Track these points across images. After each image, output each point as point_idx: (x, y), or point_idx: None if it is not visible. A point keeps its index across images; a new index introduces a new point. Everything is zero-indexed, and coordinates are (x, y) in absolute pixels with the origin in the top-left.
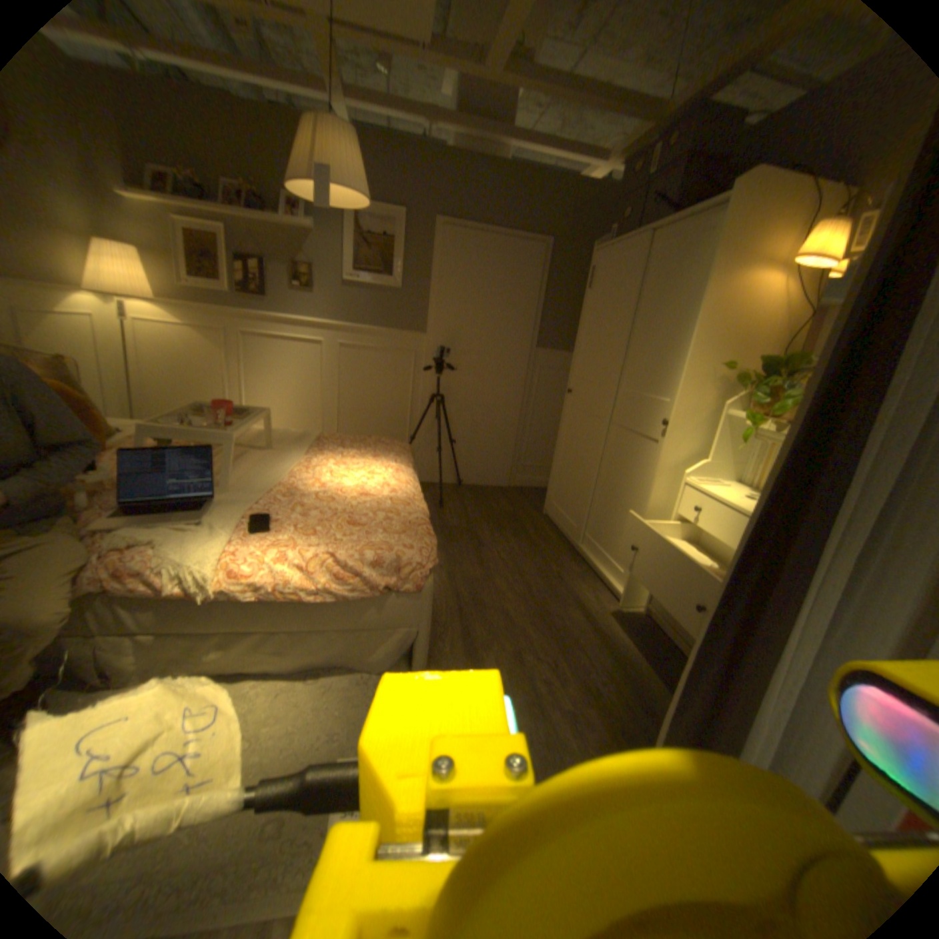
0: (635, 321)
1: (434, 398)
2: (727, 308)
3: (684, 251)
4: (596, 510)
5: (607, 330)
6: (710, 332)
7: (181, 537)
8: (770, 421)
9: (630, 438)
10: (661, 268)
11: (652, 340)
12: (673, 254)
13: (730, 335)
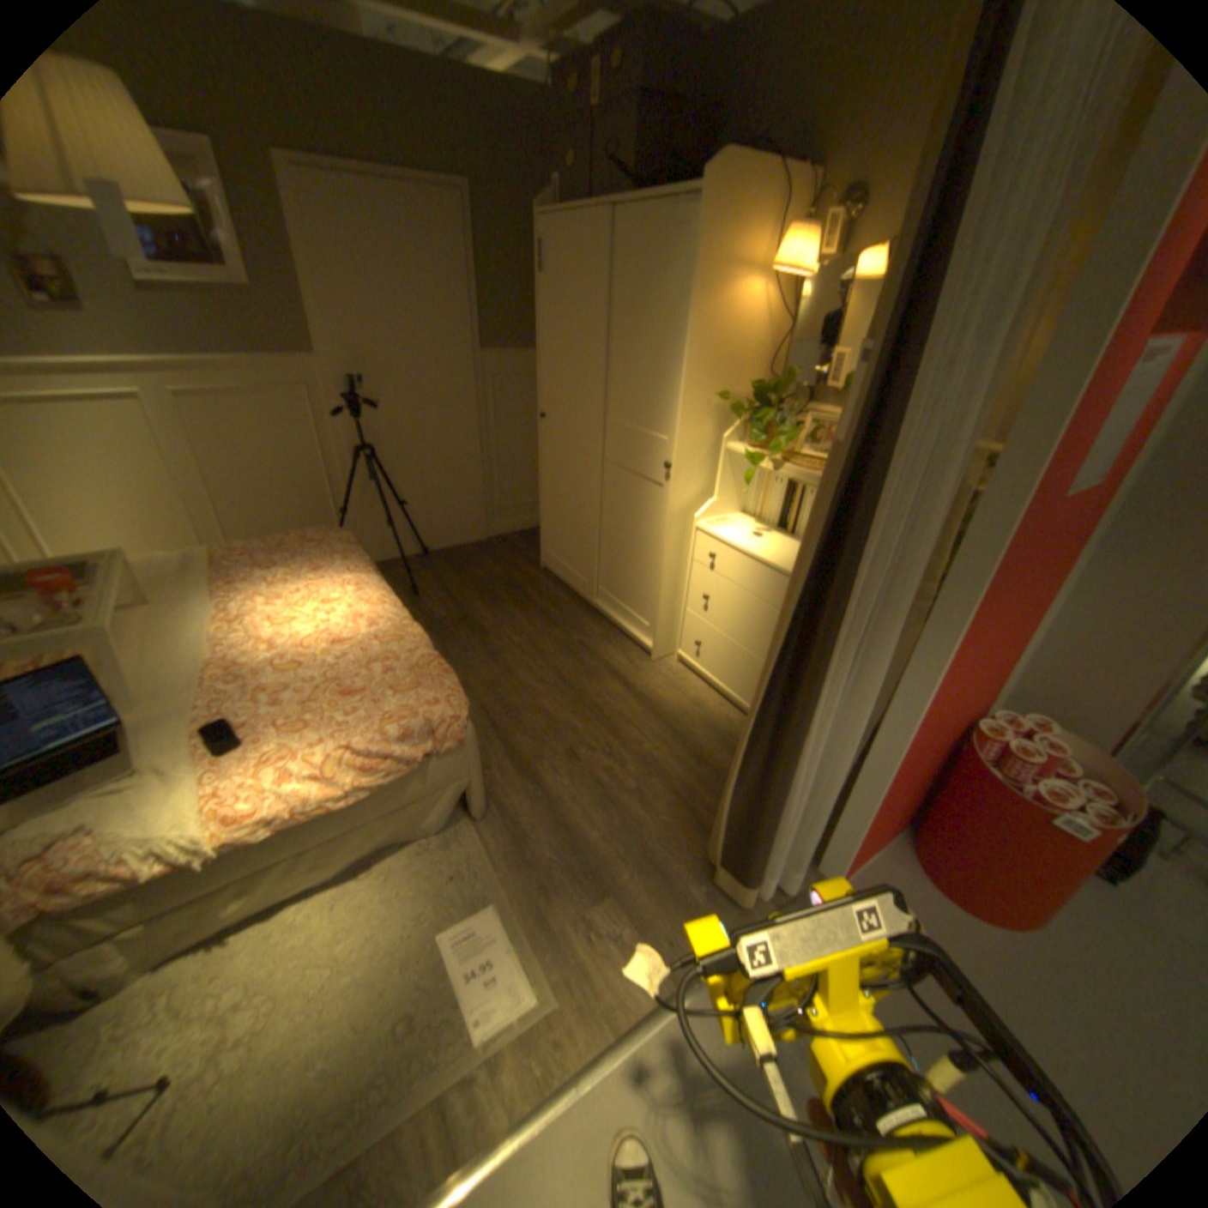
0: (610, 332)
1: (358, 448)
2: (713, 330)
3: (656, 248)
4: (606, 561)
5: (577, 339)
6: (699, 361)
7: (124, 804)
8: (767, 460)
9: (630, 479)
10: (630, 264)
11: (635, 361)
12: (643, 248)
13: (719, 360)
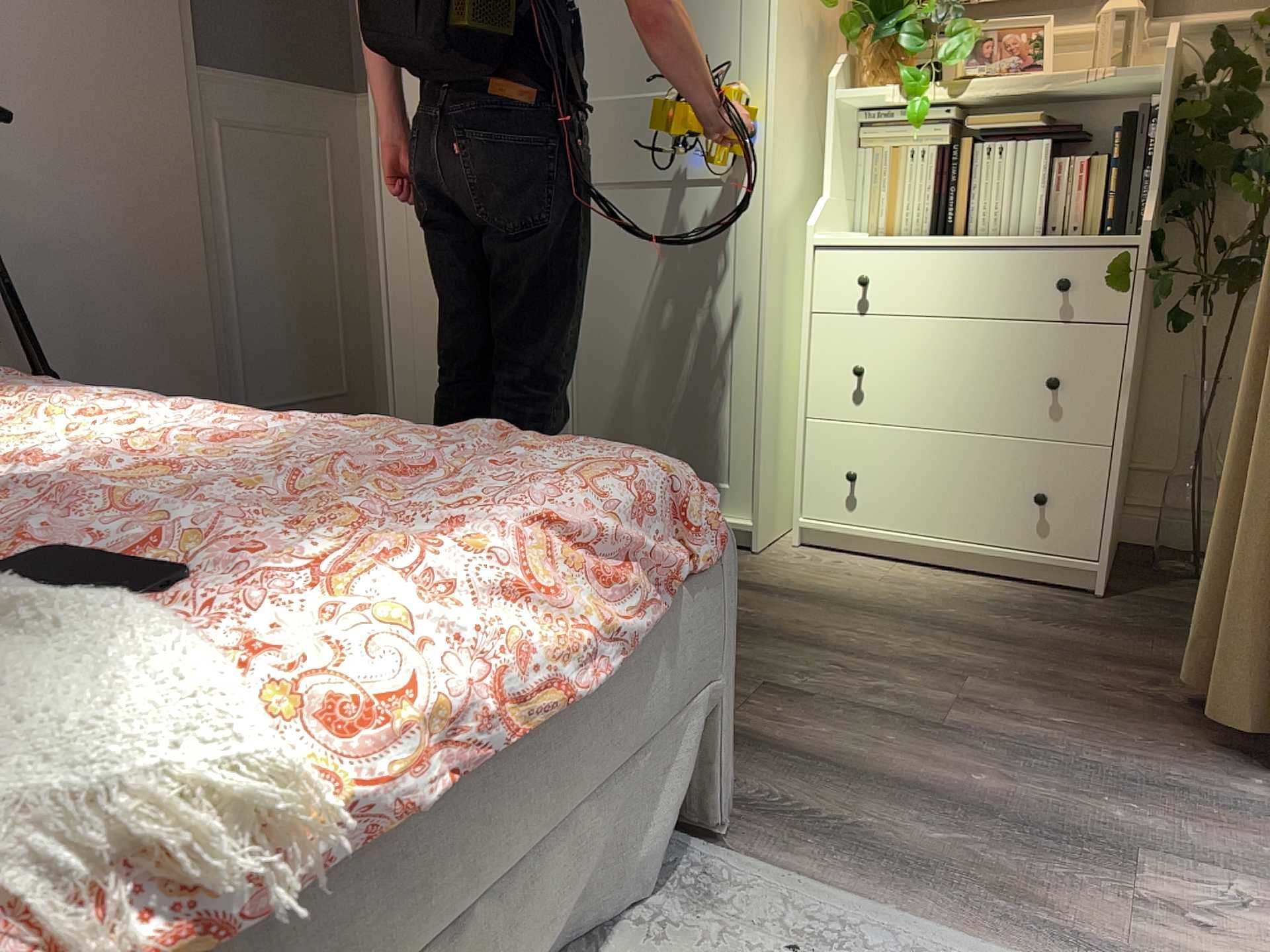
0: None
1: None
2: None
3: None
4: (592, 401)
5: None
6: None
7: None
8: (934, 86)
9: (645, 203)
10: None
11: None
12: None
13: None
